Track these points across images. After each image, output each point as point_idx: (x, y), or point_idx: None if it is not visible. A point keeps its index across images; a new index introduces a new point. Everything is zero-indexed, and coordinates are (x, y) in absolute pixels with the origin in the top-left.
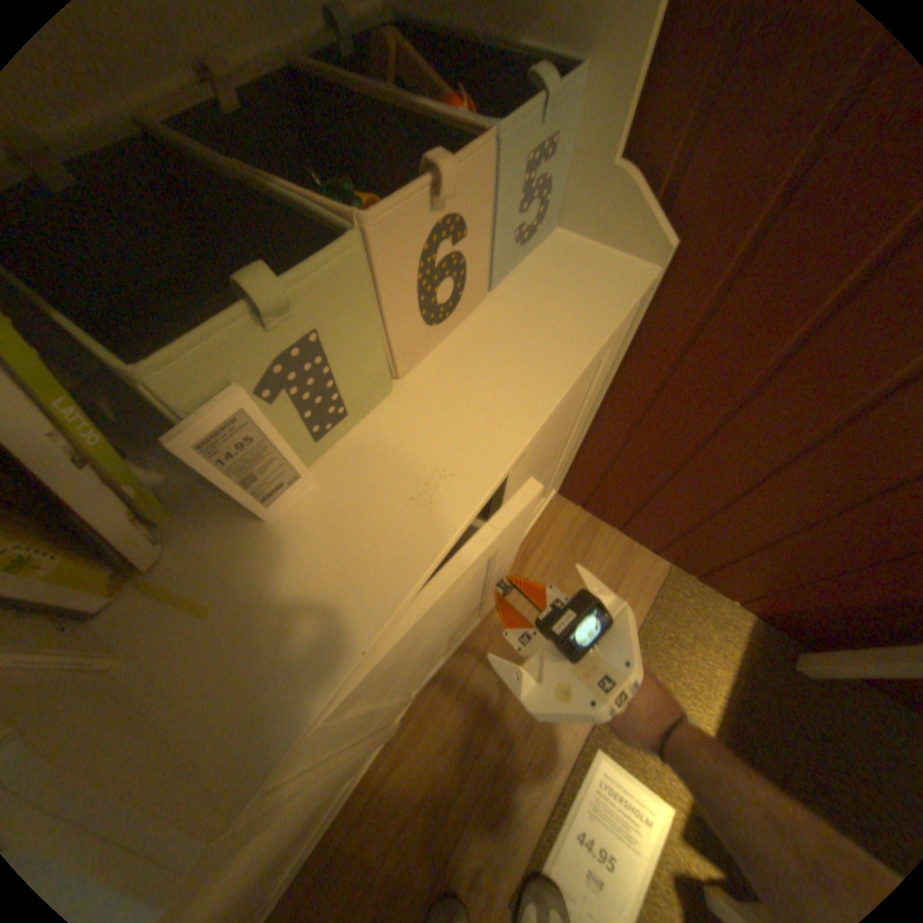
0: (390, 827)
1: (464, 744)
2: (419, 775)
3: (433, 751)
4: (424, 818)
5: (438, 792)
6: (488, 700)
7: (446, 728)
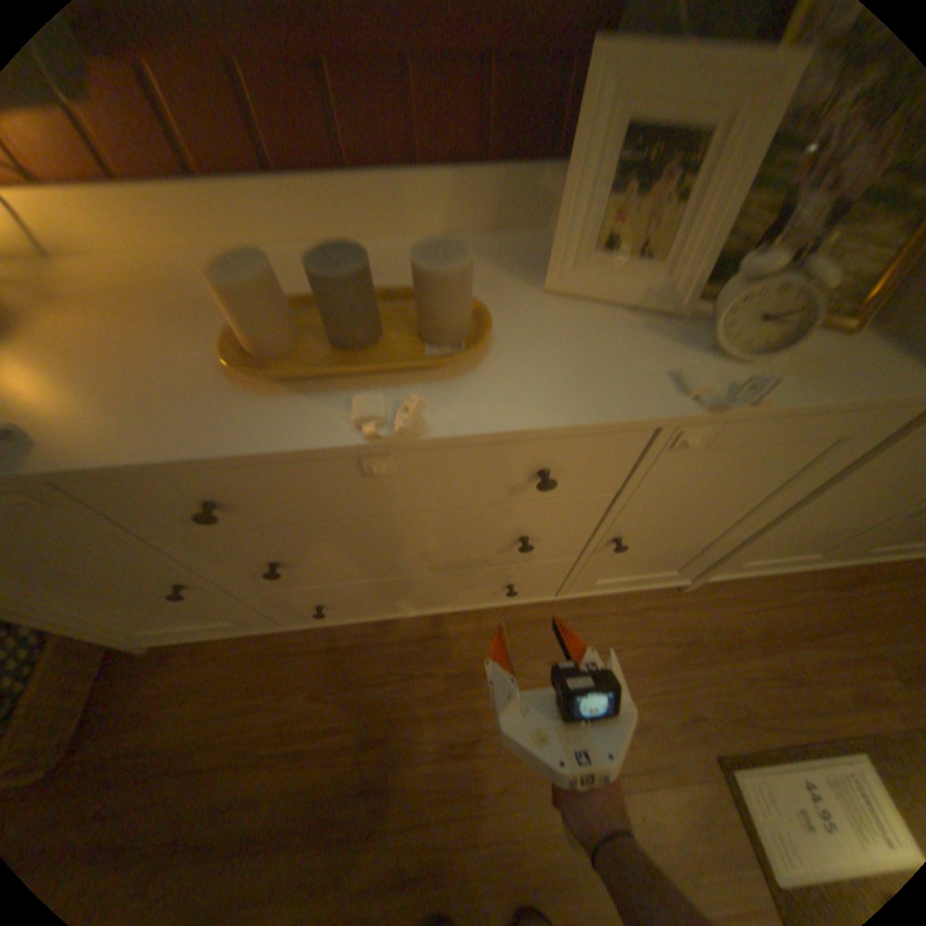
0: (651, 637)
1: (736, 645)
2: (689, 630)
3: (707, 627)
4: (679, 655)
5: (698, 652)
6: (772, 638)
7: (725, 624)
